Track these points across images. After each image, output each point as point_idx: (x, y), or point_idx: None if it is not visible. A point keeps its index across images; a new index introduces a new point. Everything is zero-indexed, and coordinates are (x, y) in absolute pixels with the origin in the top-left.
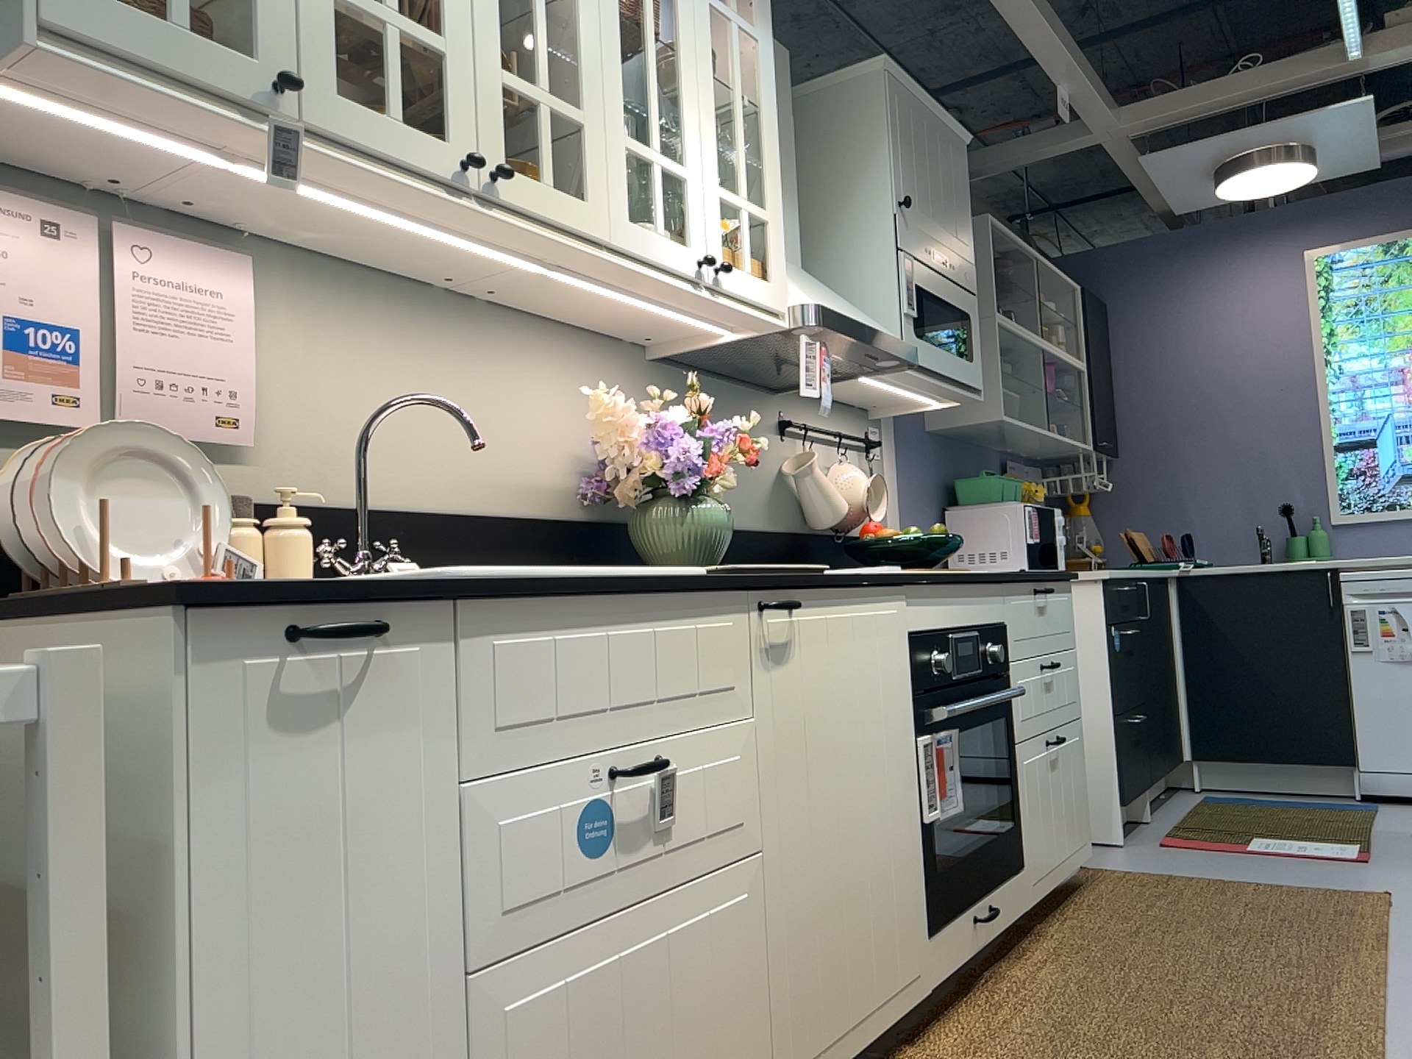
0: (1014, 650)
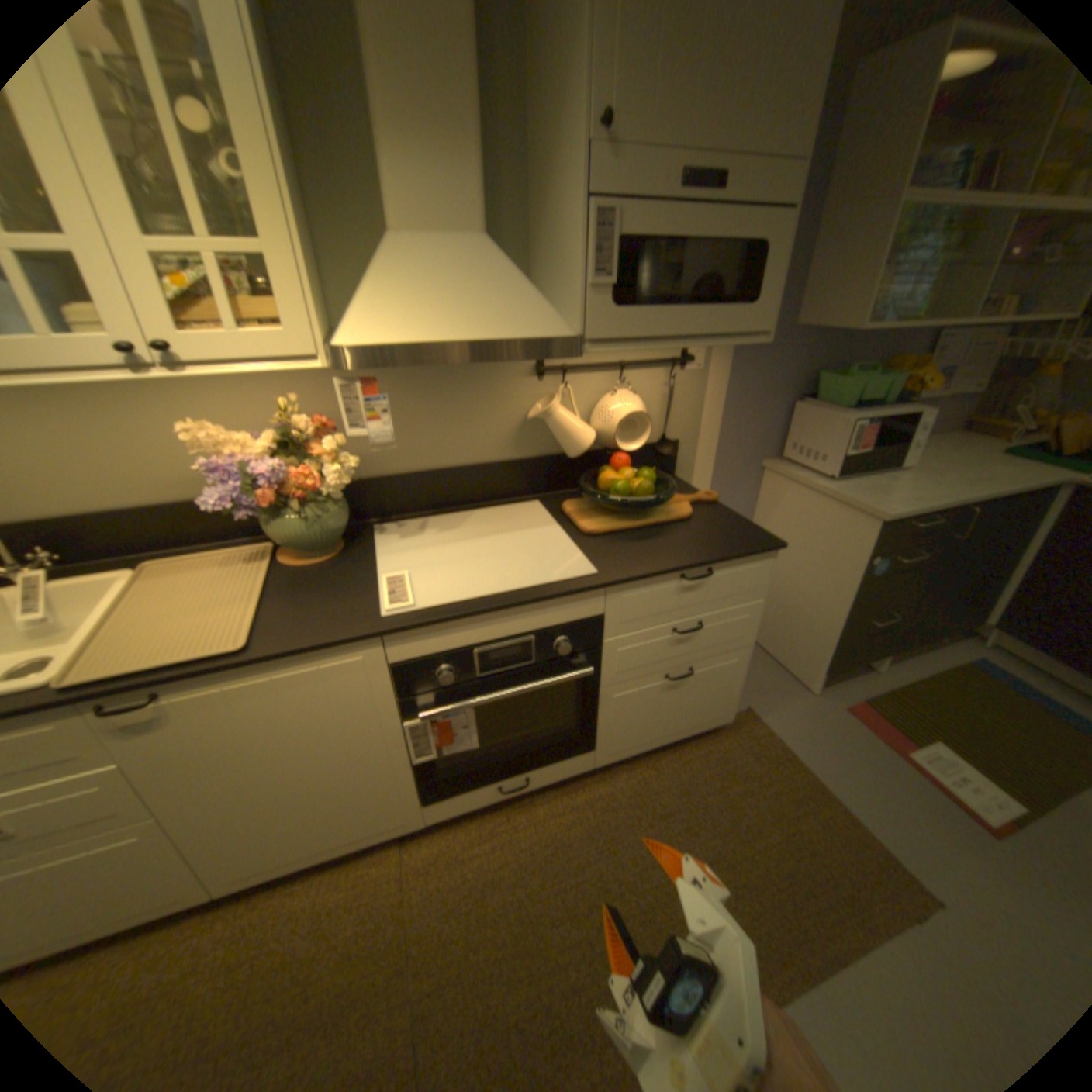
0: (614, 630)
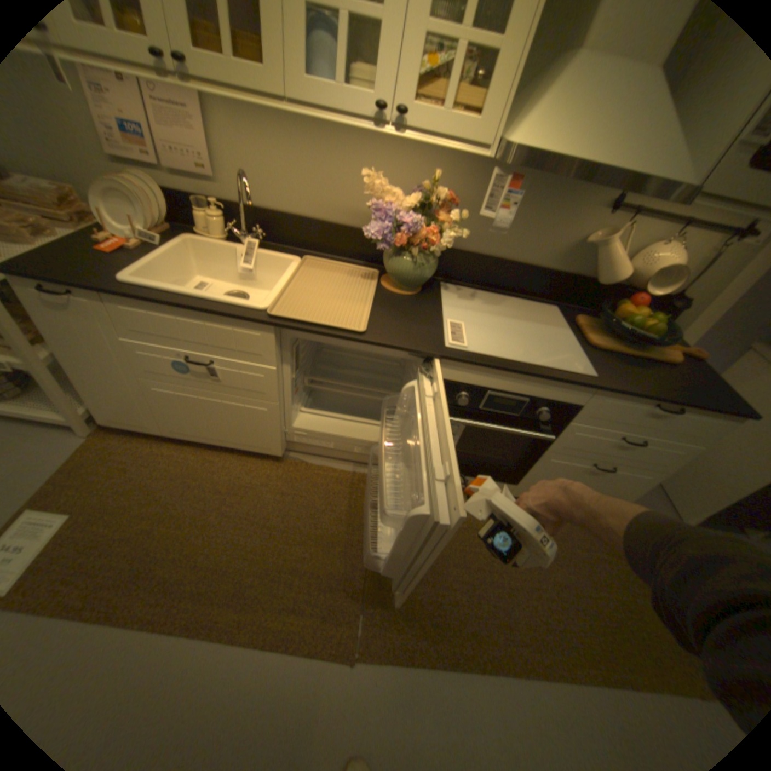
0: (583, 420)
